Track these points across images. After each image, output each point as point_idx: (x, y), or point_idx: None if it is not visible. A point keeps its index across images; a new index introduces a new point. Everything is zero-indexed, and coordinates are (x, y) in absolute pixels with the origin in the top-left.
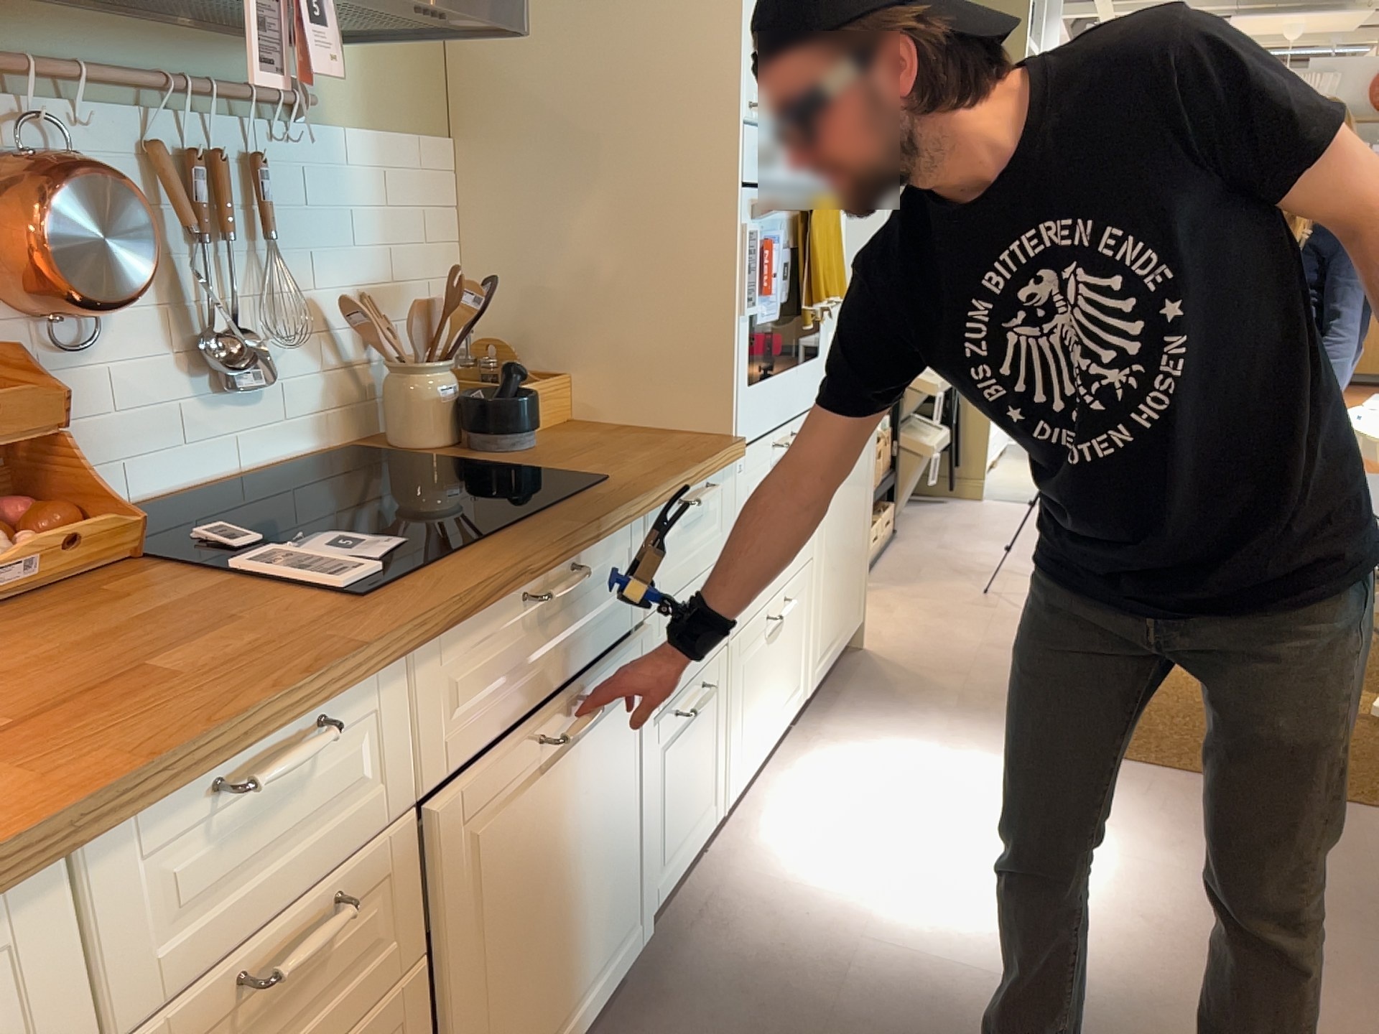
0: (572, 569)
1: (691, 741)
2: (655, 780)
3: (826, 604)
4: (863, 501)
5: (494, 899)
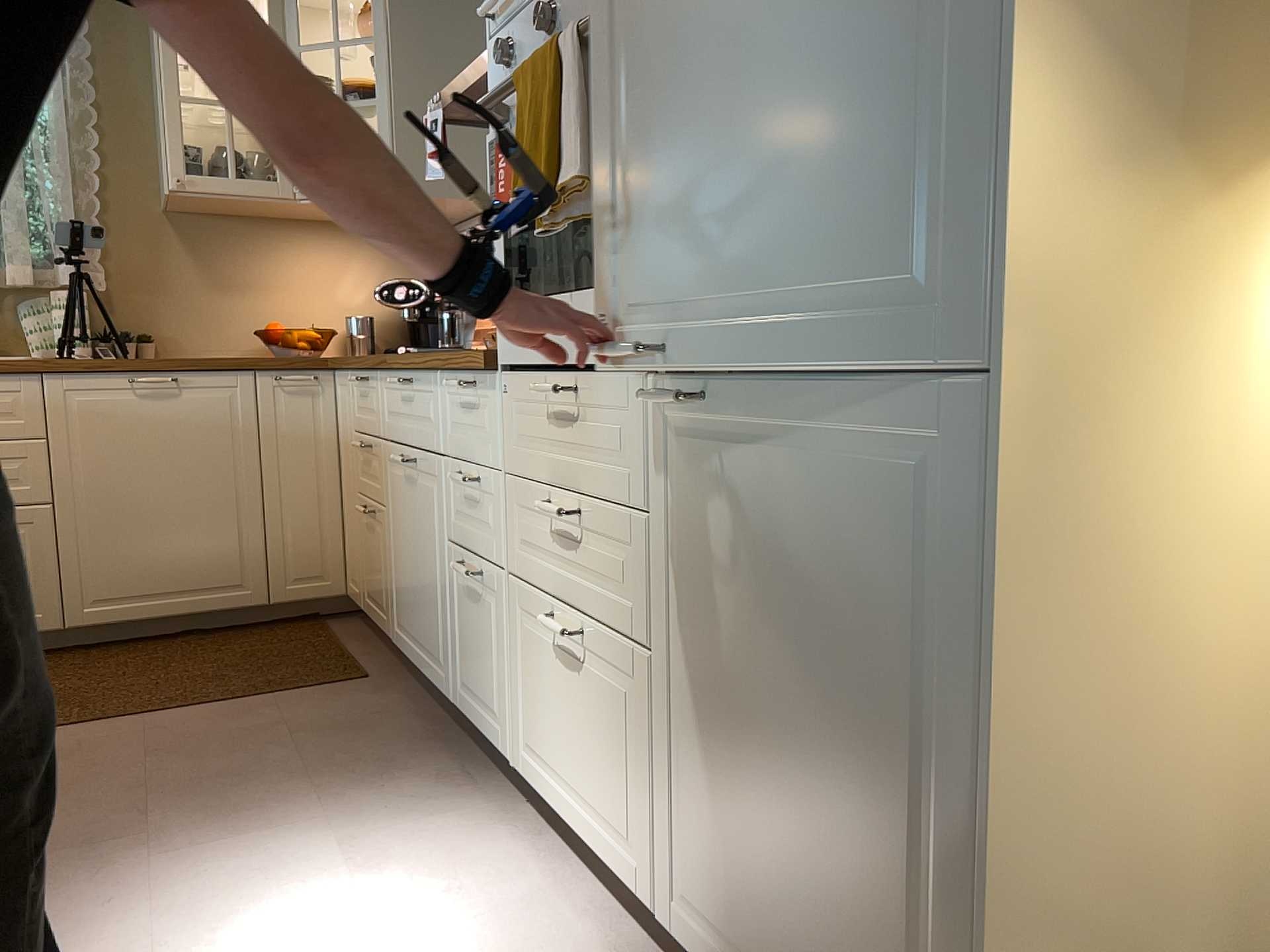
0: (407, 379)
1: (477, 613)
2: (456, 597)
3: (705, 814)
4: (906, 771)
5: (398, 522)
